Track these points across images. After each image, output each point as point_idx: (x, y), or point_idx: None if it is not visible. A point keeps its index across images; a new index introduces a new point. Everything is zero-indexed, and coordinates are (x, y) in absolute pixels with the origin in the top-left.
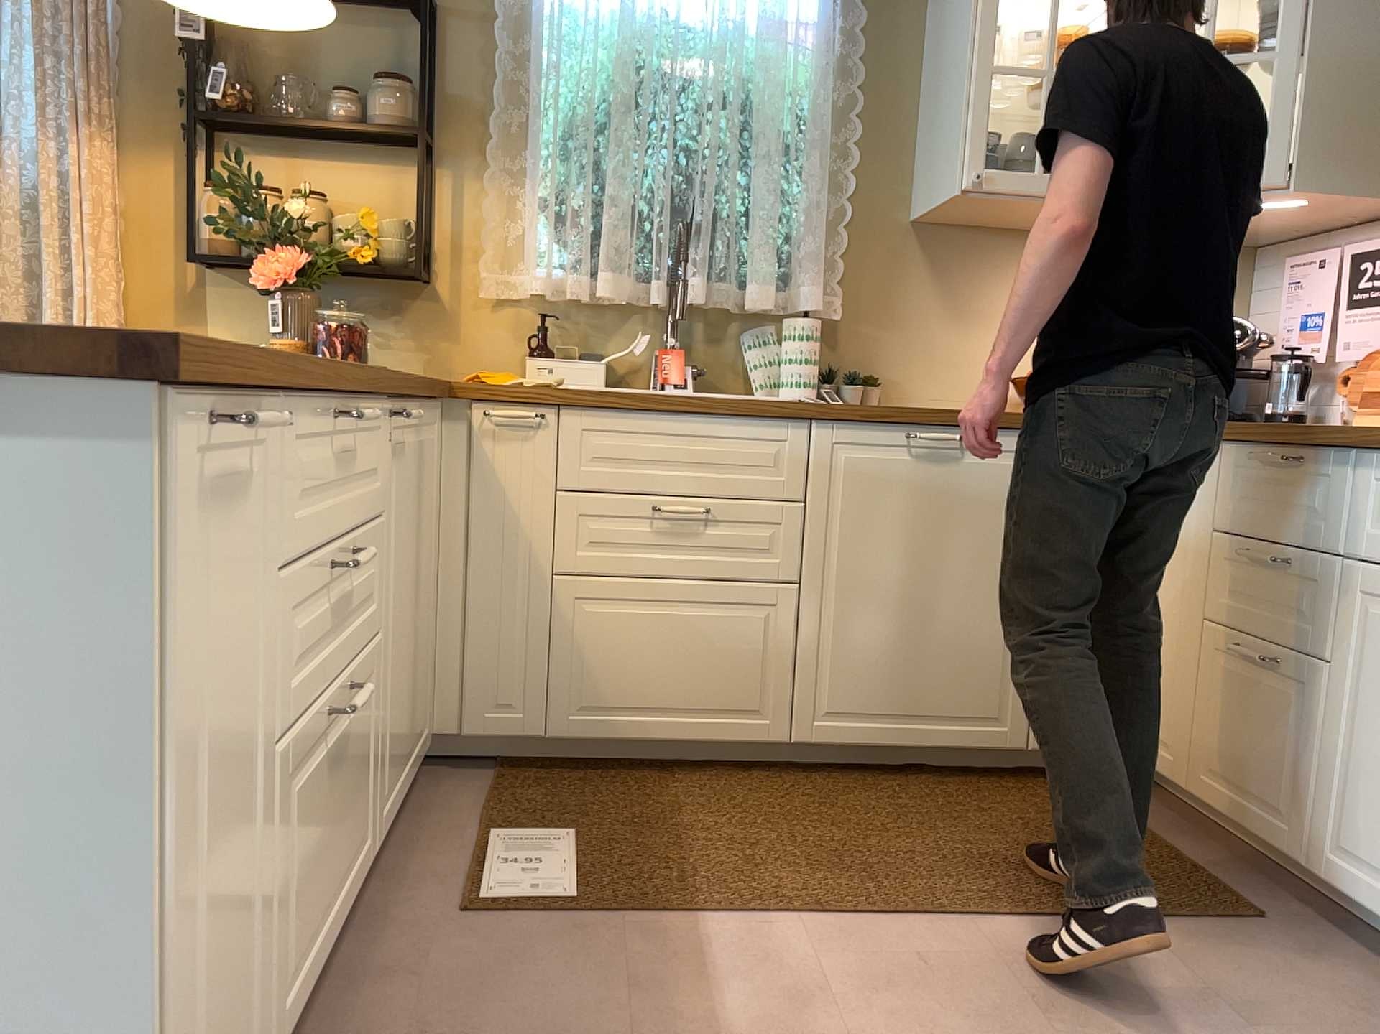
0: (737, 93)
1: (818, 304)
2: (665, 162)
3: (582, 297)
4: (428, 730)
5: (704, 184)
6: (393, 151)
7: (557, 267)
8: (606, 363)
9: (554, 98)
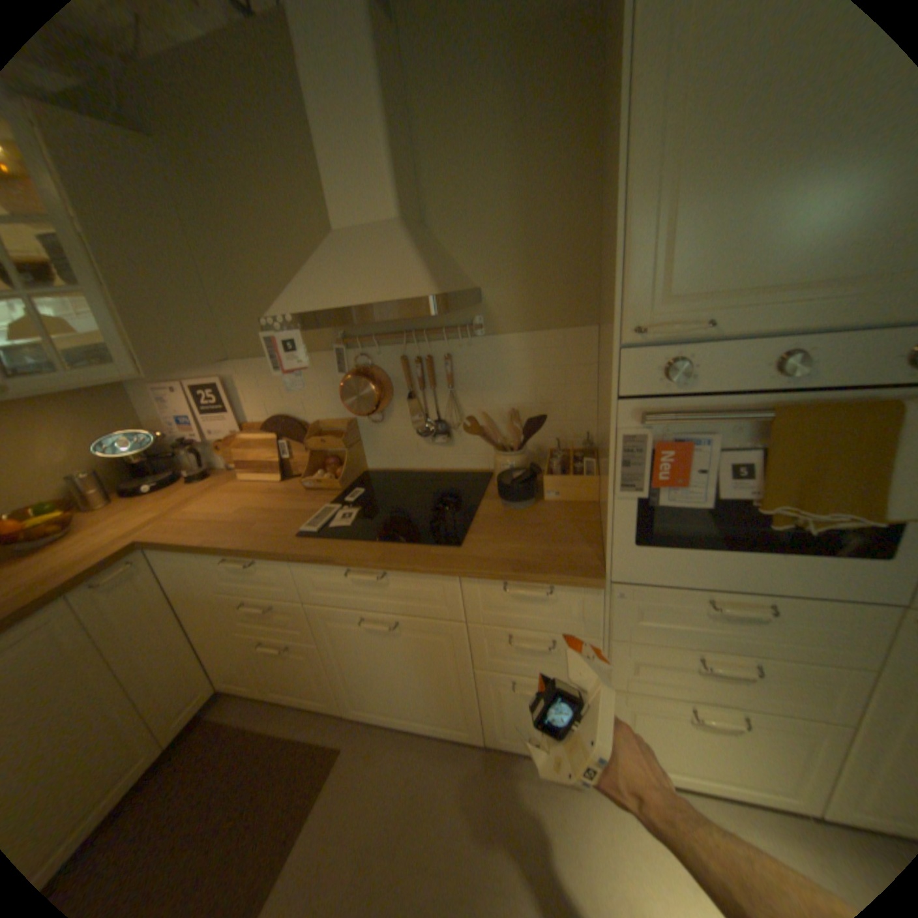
0: None
1: None
2: None
3: None
4: None
5: None
6: None
7: None
8: None
9: None
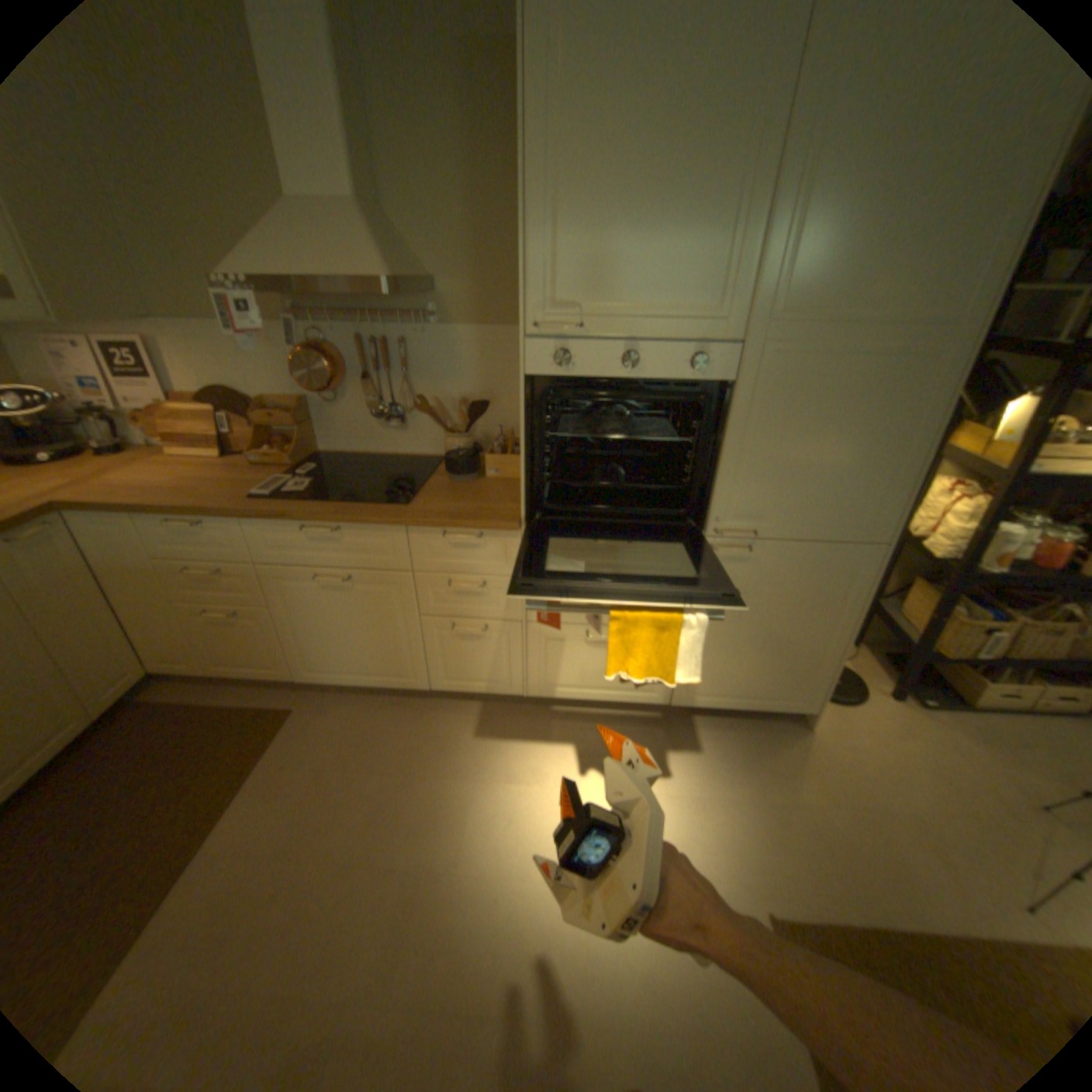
0: None
1: None
2: None
3: None
4: None
5: None
6: None
7: None
8: None
9: None
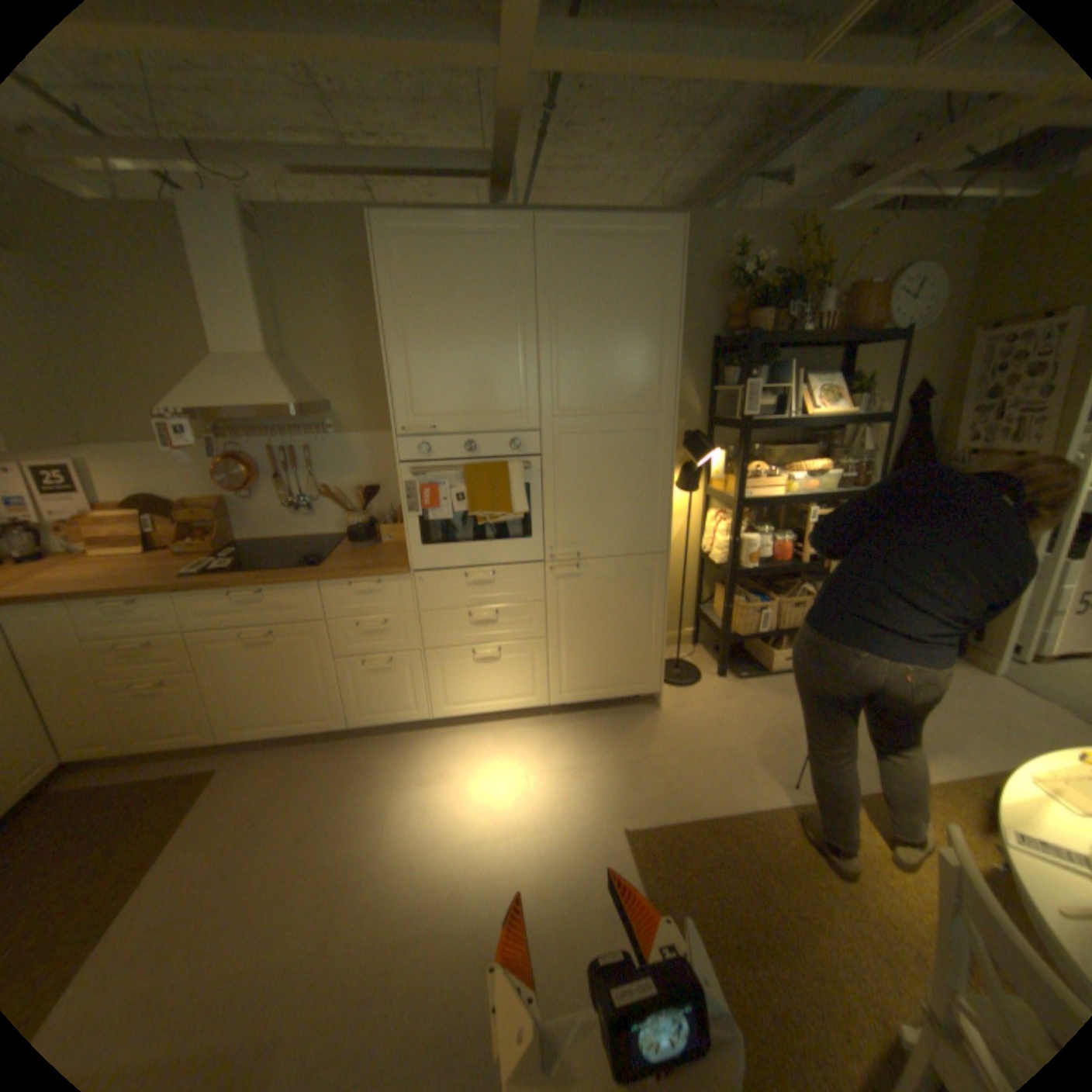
0: None
1: None
2: None
3: None
4: None
5: None
6: None
7: None
8: None
9: None
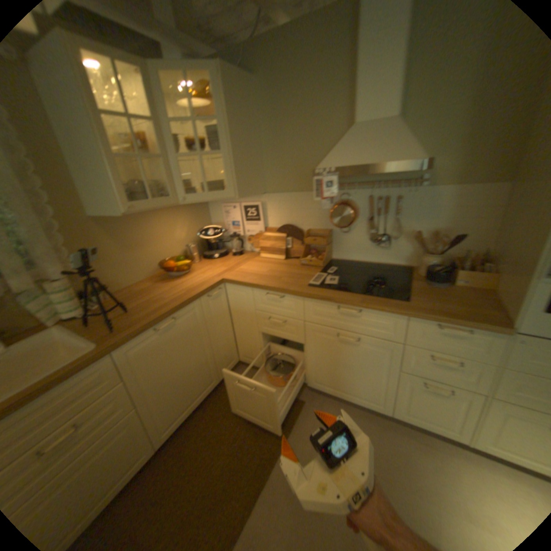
0: None
1: (59, 269)
2: None
3: None
4: None
5: None
6: None
7: None
8: None
9: None
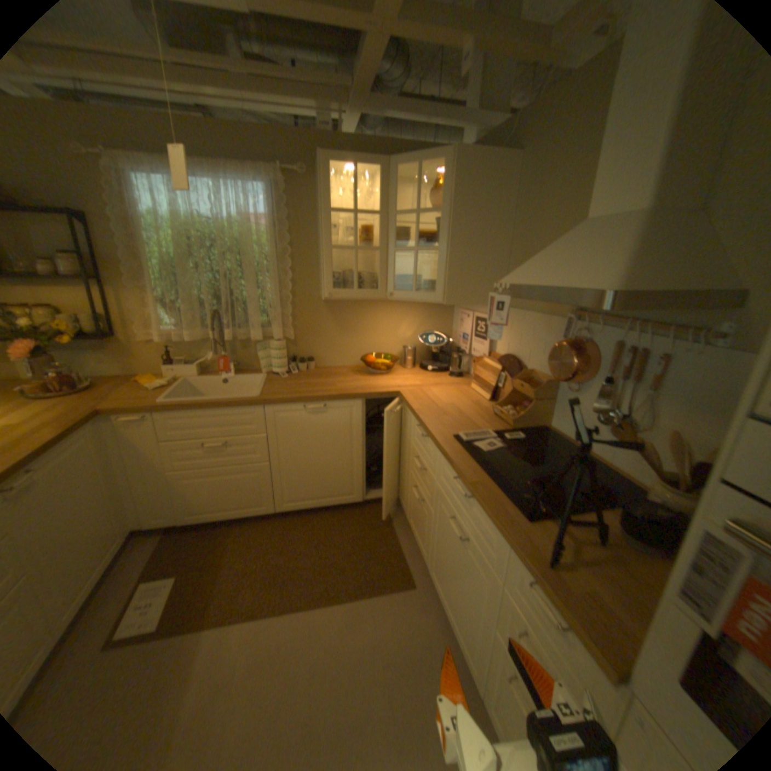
0: (233, 249)
1: (285, 332)
2: (206, 280)
3: (181, 339)
4: (125, 532)
5: (224, 290)
6: (79, 280)
7: (168, 325)
8: (198, 362)
9: (145, 256)
